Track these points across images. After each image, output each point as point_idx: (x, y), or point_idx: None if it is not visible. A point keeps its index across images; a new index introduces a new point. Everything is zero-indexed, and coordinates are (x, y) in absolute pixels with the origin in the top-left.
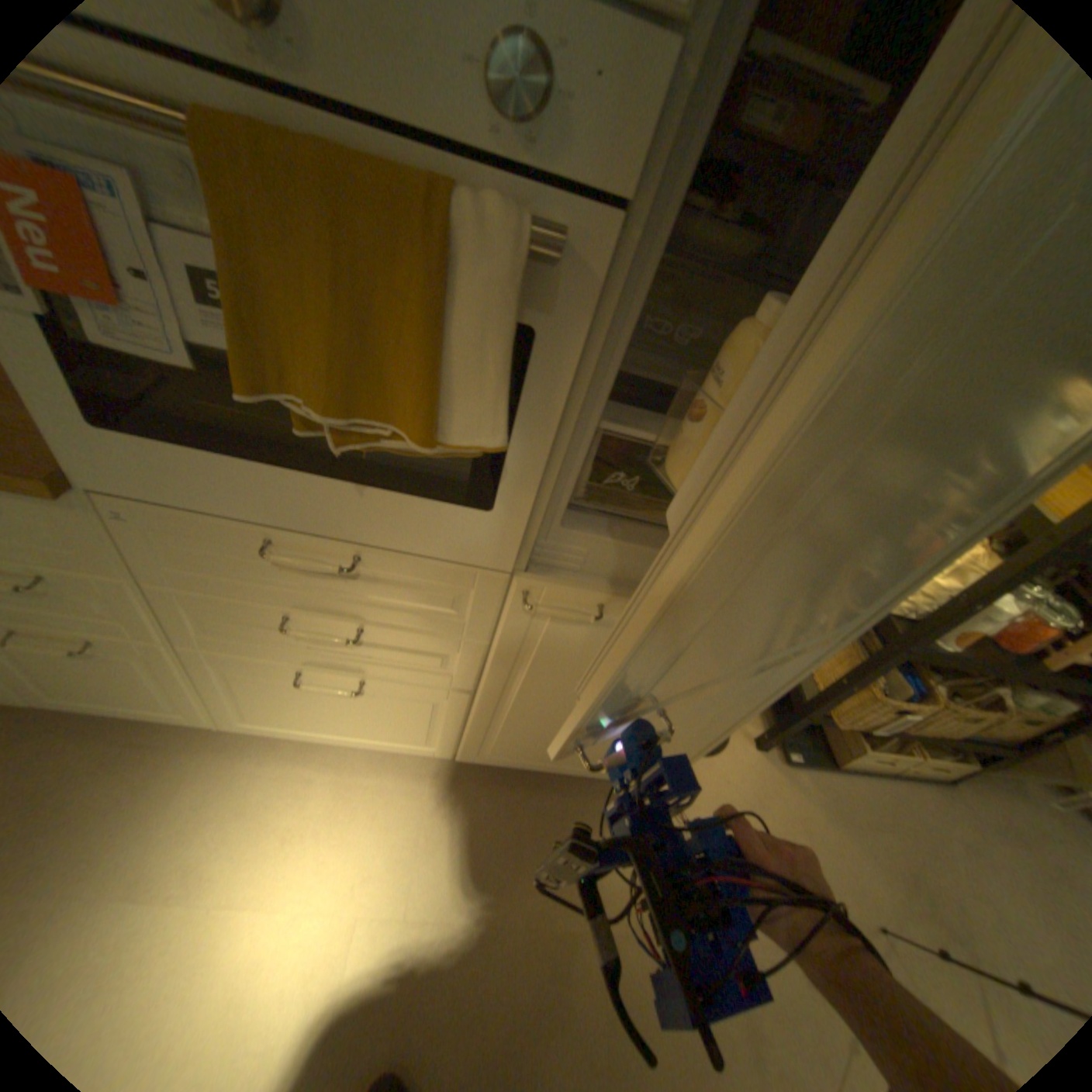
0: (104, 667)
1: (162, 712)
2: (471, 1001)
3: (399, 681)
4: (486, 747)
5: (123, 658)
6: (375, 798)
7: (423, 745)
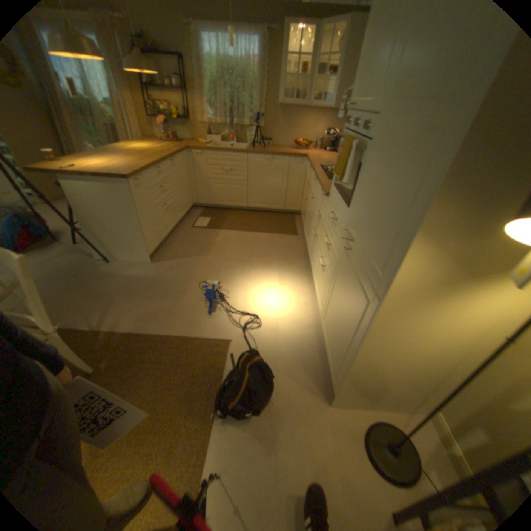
0: (314, 243)
1: (312, 262)
2: (261, 336)
3: (327, 269)
4: (324, 315)
5: (316, 241)
6: (306, 310)
7: (321, 305)
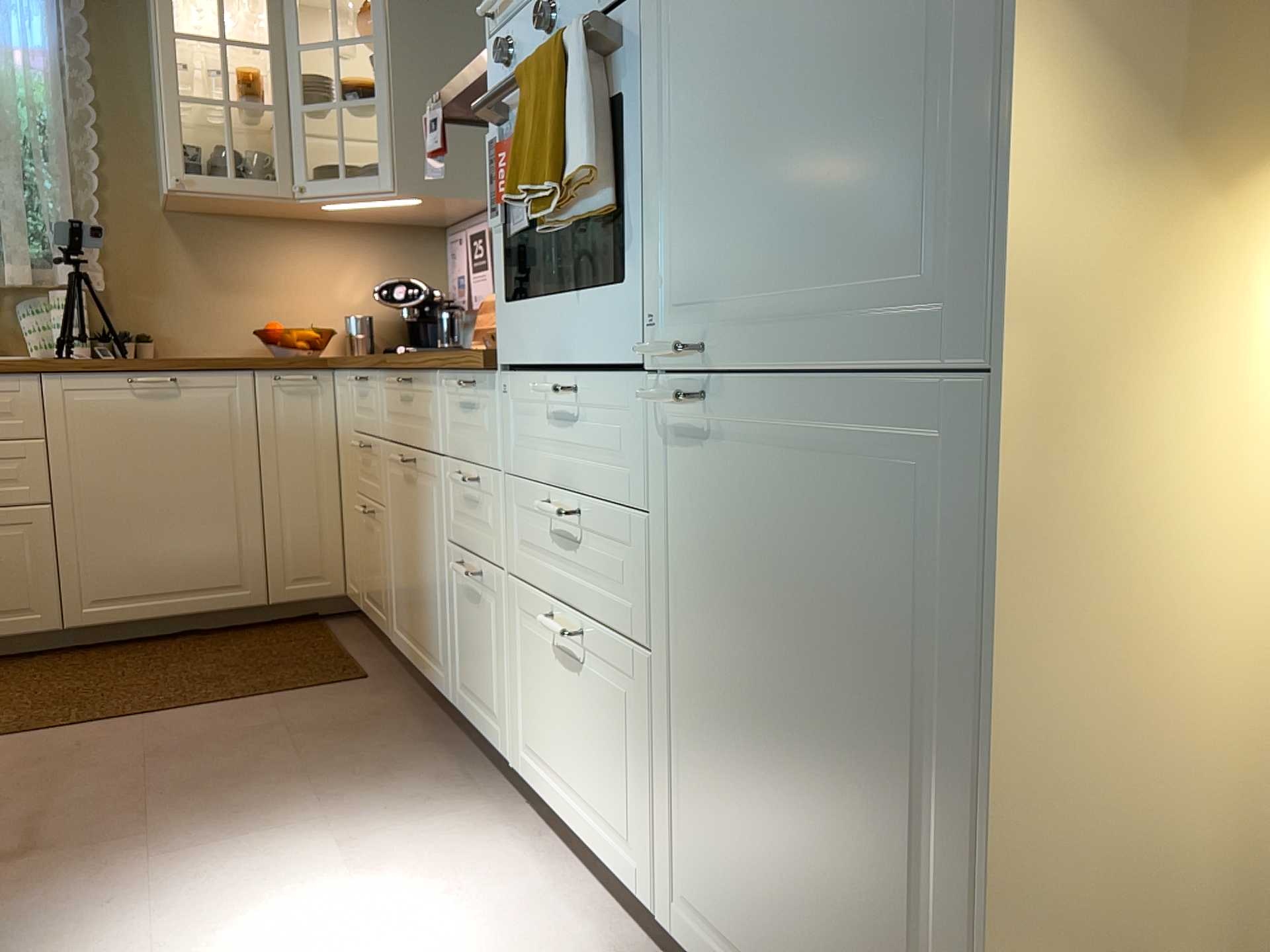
0: (484, 620)
1: (496, 720)
2: None
3: (612, 638)
4: (687, 873)
5: (492, 602)
6: (560, 946)
7: (635, 855)
